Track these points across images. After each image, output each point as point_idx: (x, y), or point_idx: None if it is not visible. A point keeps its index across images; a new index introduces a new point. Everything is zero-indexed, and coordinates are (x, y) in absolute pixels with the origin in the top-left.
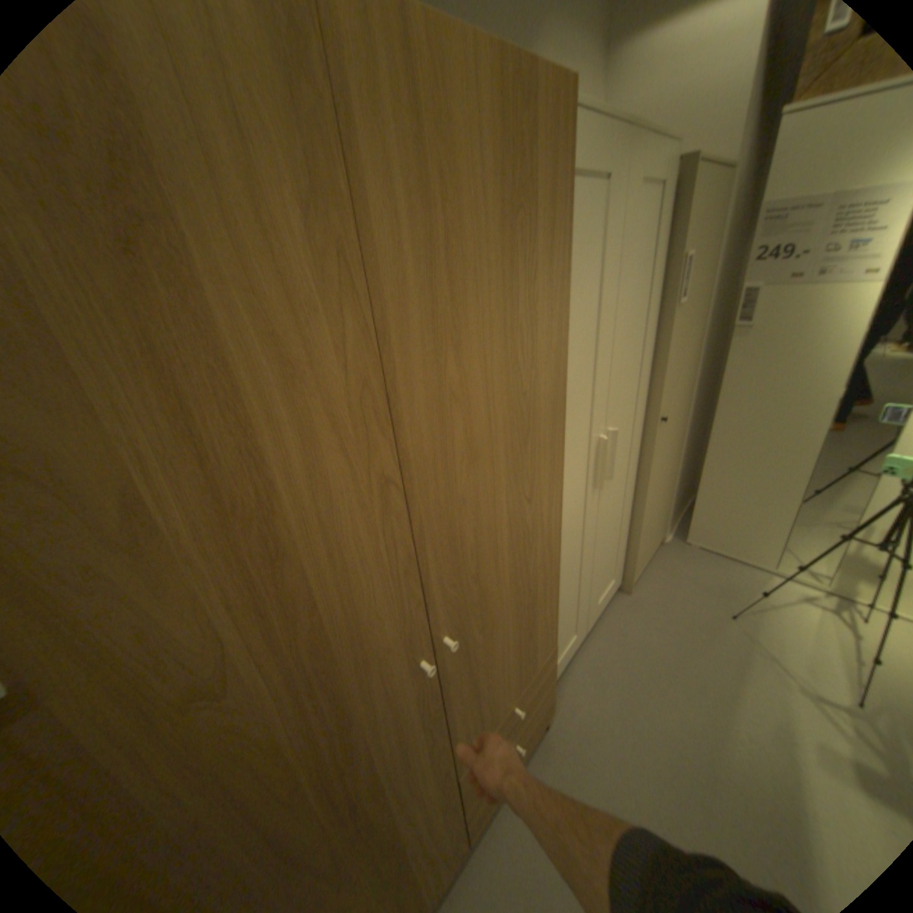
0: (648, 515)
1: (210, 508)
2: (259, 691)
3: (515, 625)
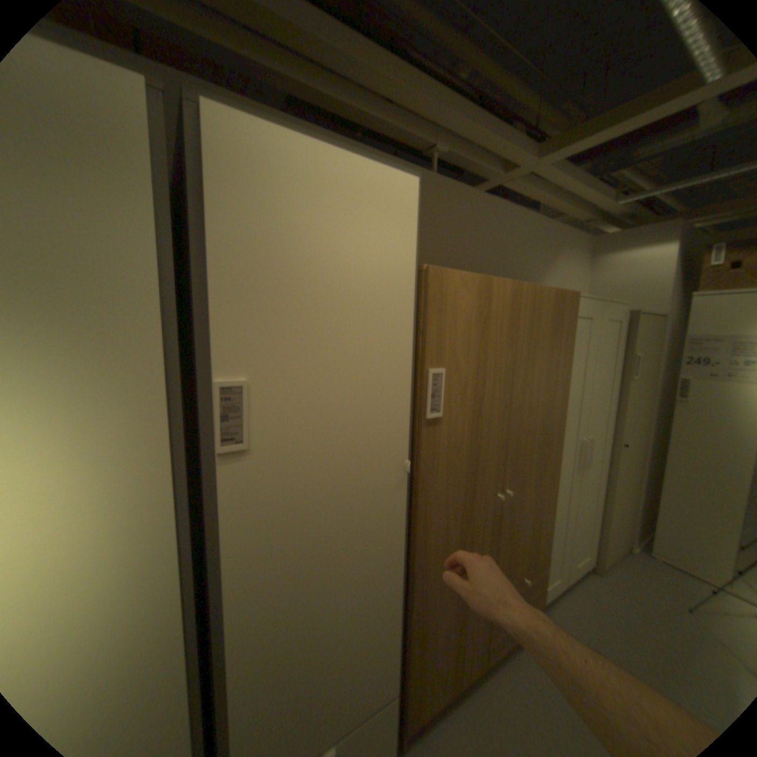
0: (617, 514)
1: (474, 393)
2: (464, 459)
3: (533, 516)
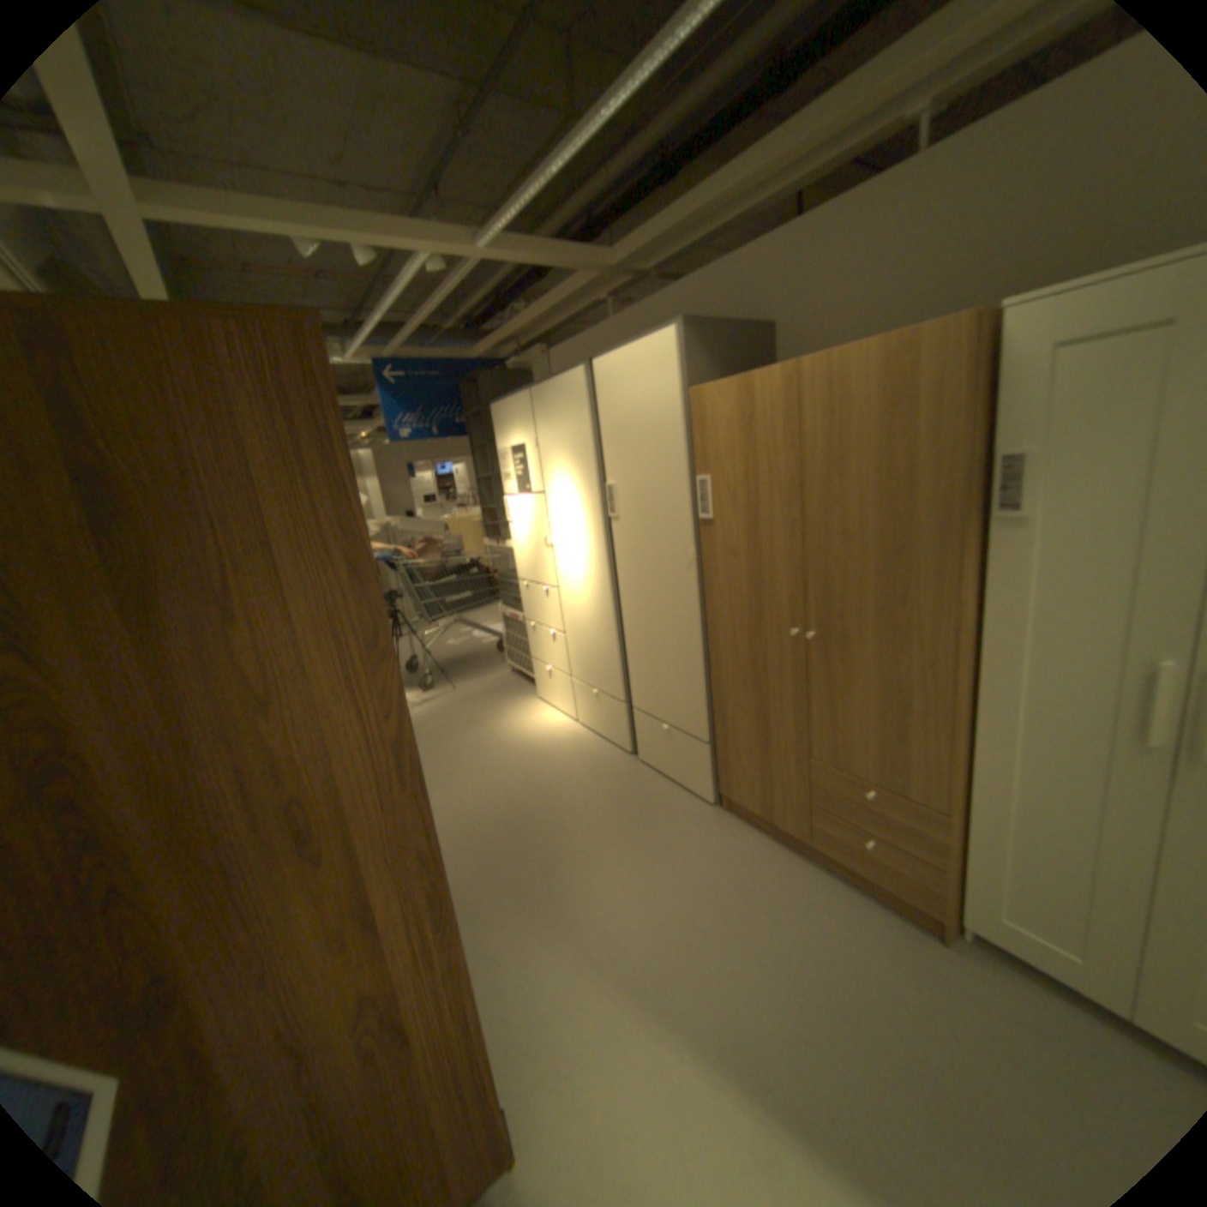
0: None
1: (747, 502)
2: (744, 568)
3: (880, 704)
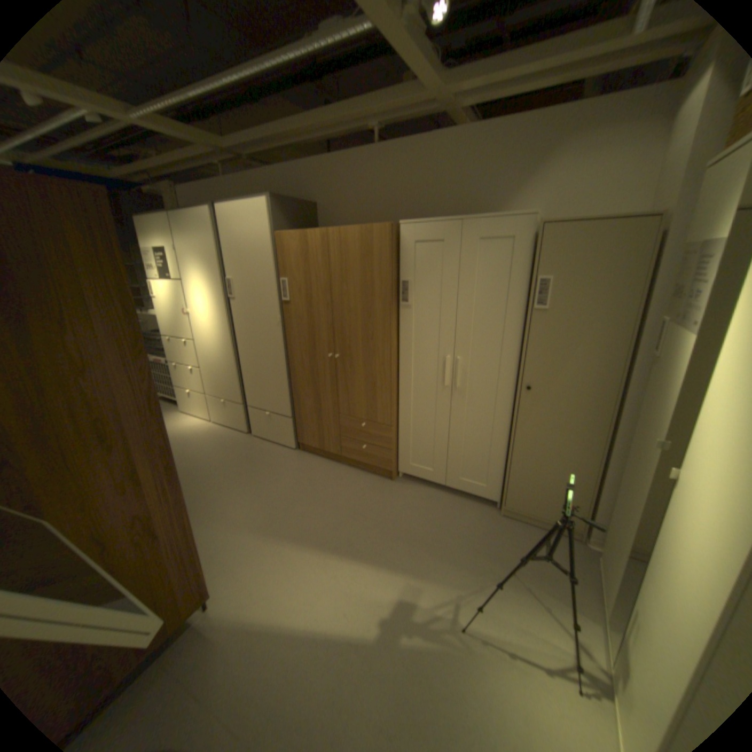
0: (522, 462)
1: (306, 294)
2: (306, 326)
3: (365, 384)
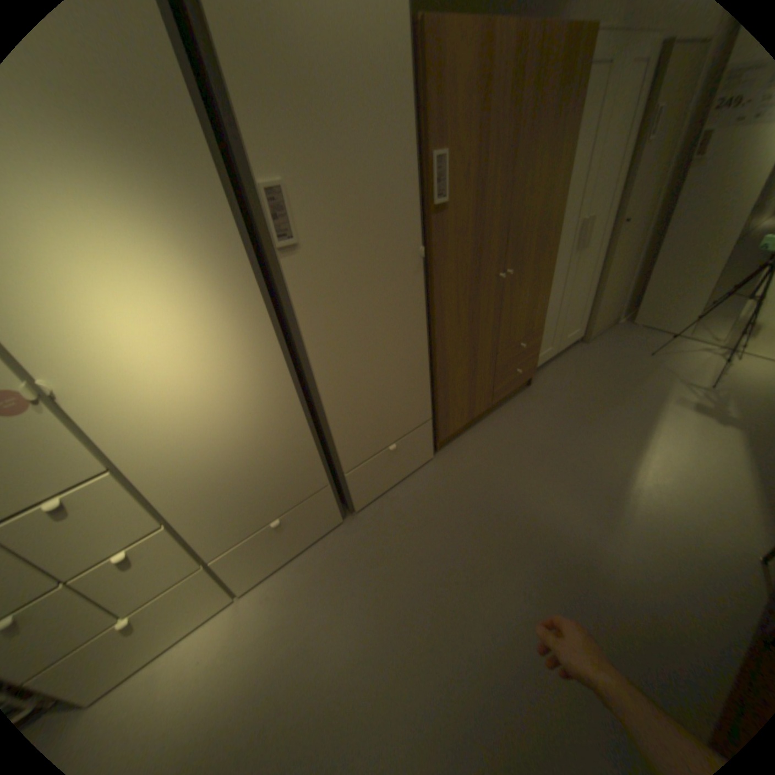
0: (608, 289)
1: (477, 175)
2: (469, 243)
3: (530, 293)
